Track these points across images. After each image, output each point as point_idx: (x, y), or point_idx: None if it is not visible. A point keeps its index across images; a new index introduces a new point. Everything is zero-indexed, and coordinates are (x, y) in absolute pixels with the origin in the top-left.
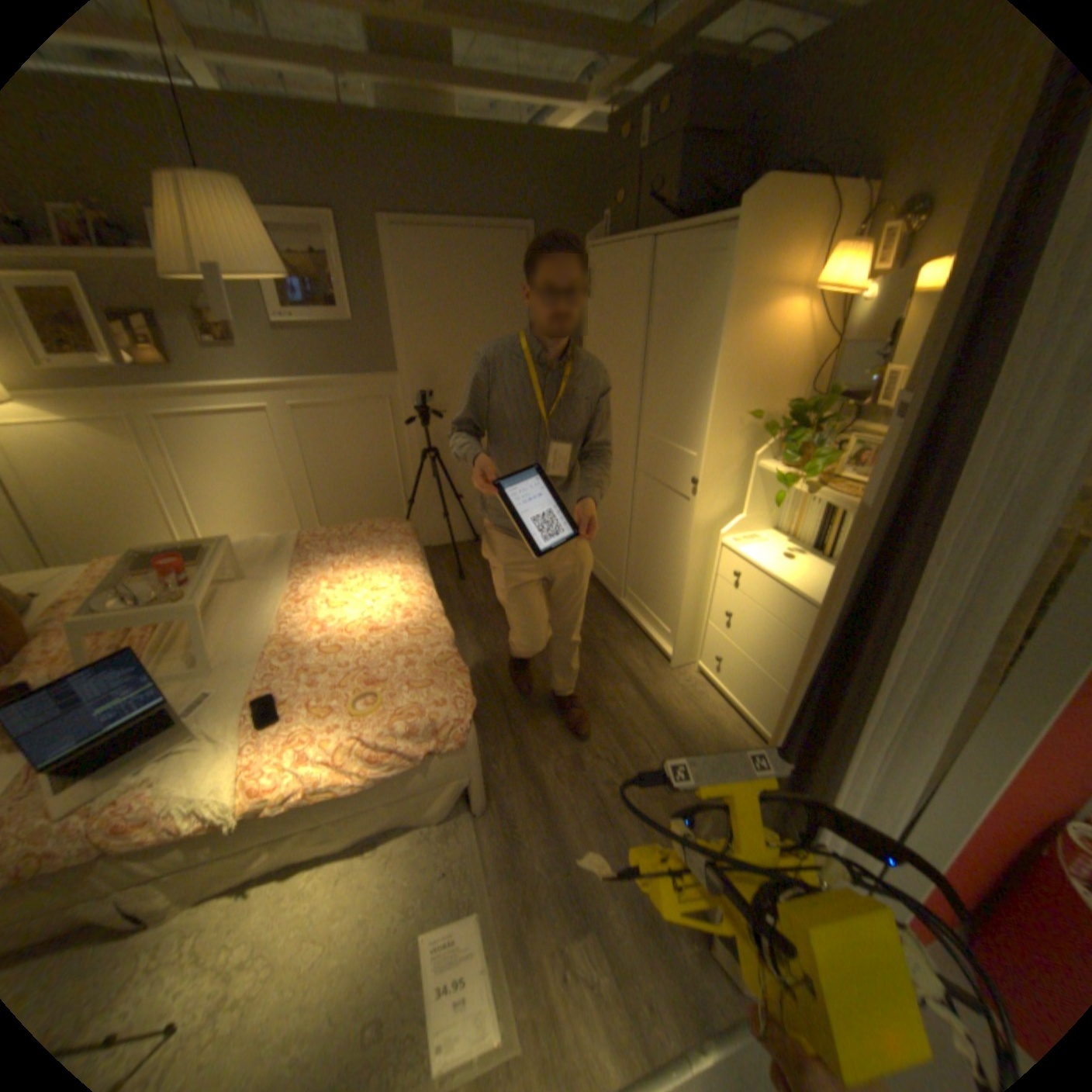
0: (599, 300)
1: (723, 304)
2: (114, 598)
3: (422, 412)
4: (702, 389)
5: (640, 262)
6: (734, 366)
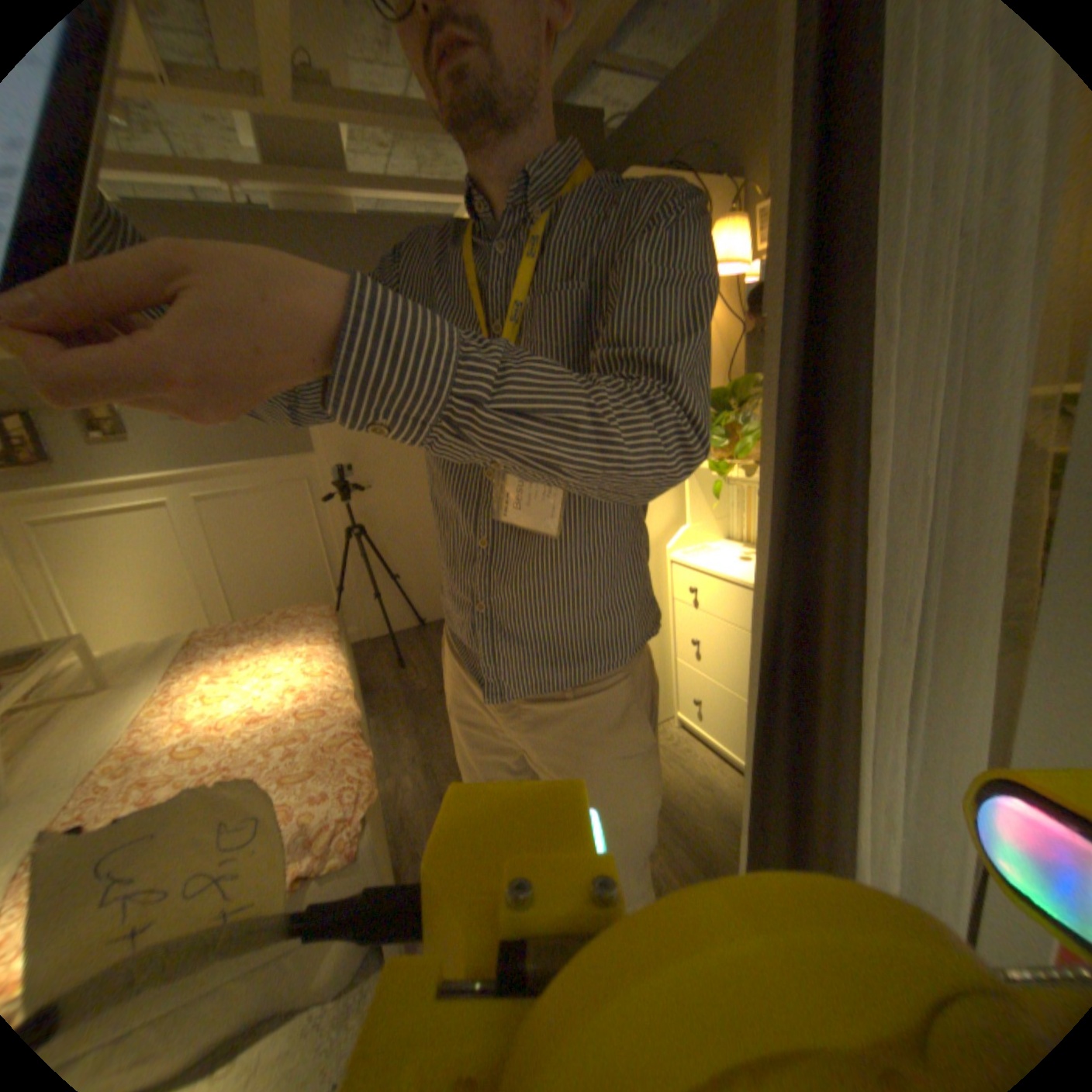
0: None
1: None
2: None
3: (345, 490)
4: None
5: None
6: None
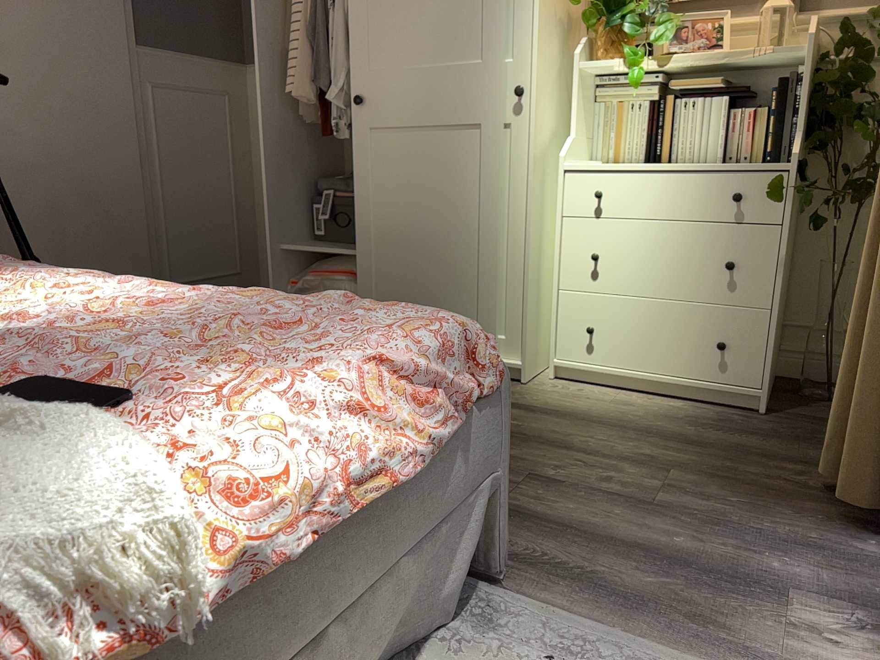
0: None
1: None
2: None
3: None
4: None
5: None
6: None
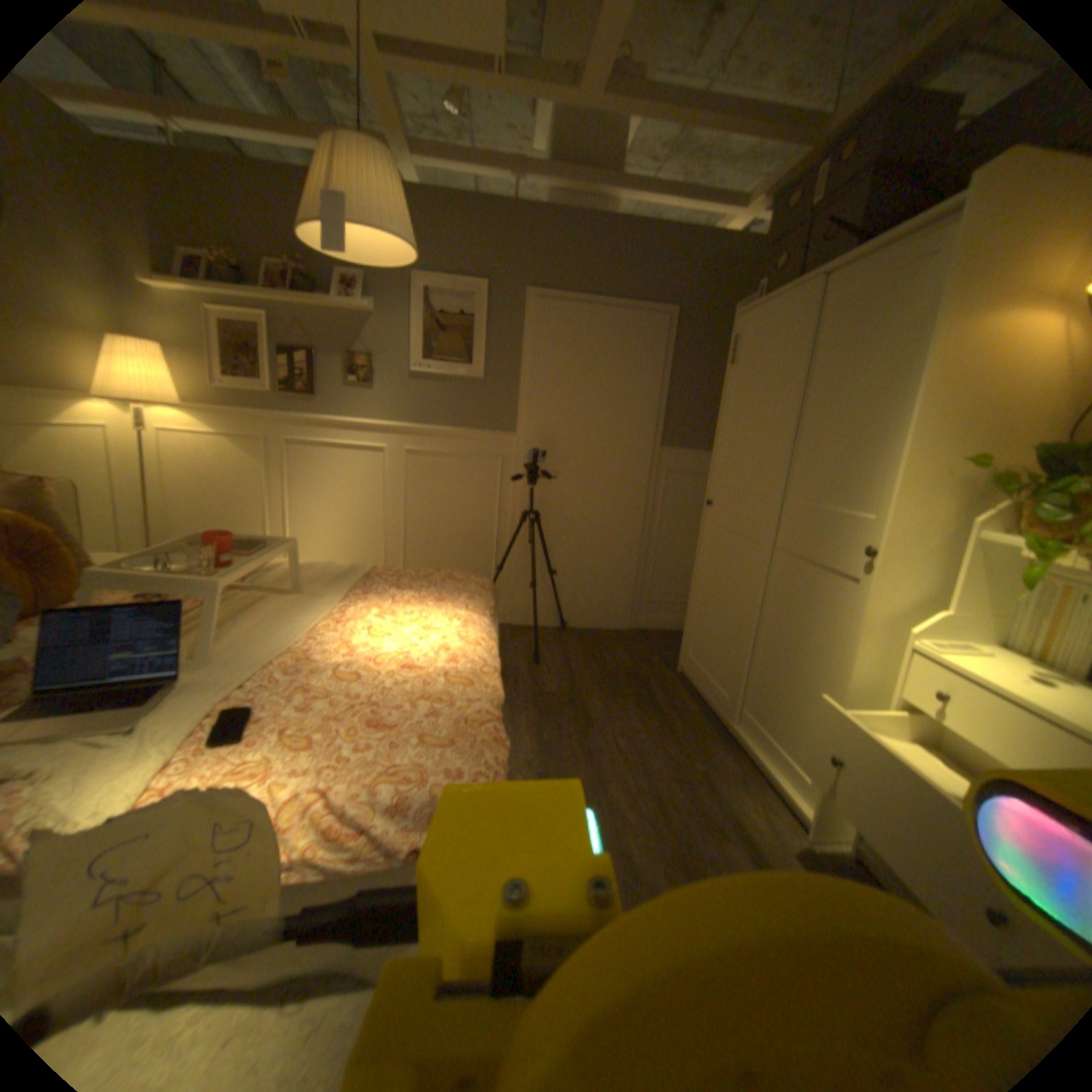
0: (744, 365)
1: (931, 316)
2: (150, 561)
3: (531, 476)
4: (889, 430)
5: (805, 307)
6: (946, 392)
